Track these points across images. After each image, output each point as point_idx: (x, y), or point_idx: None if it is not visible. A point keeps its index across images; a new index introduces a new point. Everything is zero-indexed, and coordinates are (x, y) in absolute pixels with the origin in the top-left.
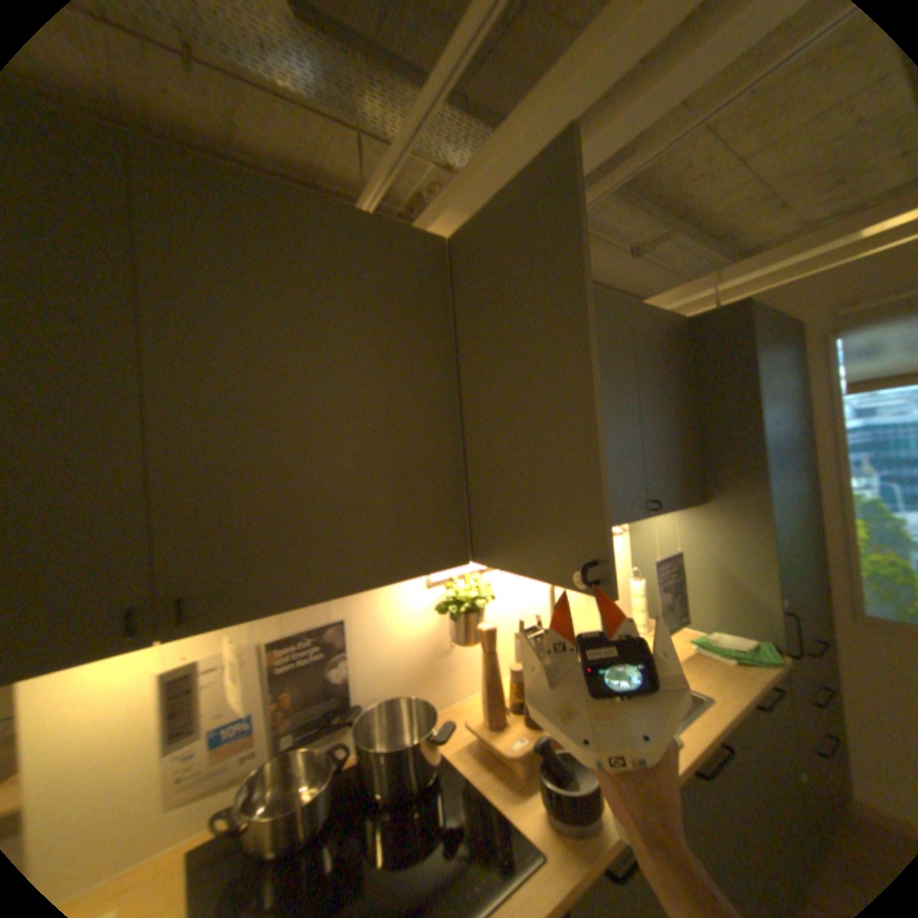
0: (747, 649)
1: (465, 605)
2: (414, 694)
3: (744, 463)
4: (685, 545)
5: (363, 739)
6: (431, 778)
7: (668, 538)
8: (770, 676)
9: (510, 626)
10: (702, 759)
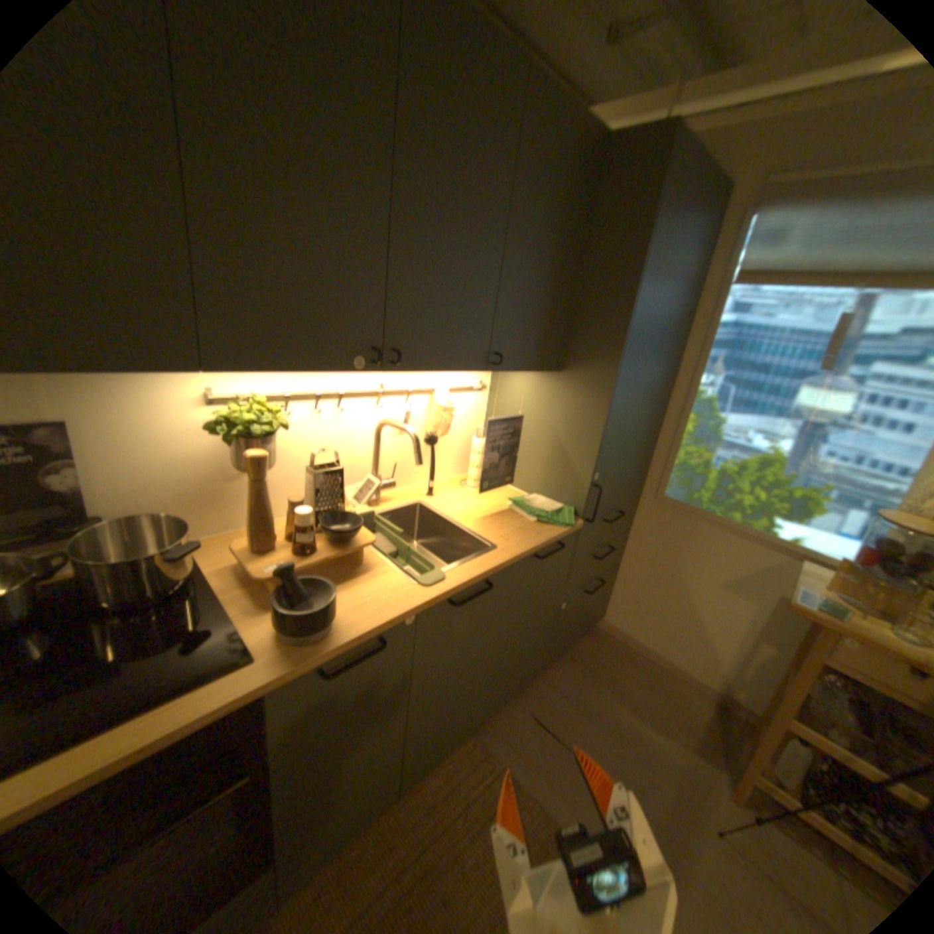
0: (550, 509)
1: (238, 428)
2: (175, 512)
3: (606, 334)
4: (533, 411)
5: (86, 549)
6: (172, 590)
7: (519, 402)
8: (557, 533)
9: (310, 459)
10: (455, 591)
